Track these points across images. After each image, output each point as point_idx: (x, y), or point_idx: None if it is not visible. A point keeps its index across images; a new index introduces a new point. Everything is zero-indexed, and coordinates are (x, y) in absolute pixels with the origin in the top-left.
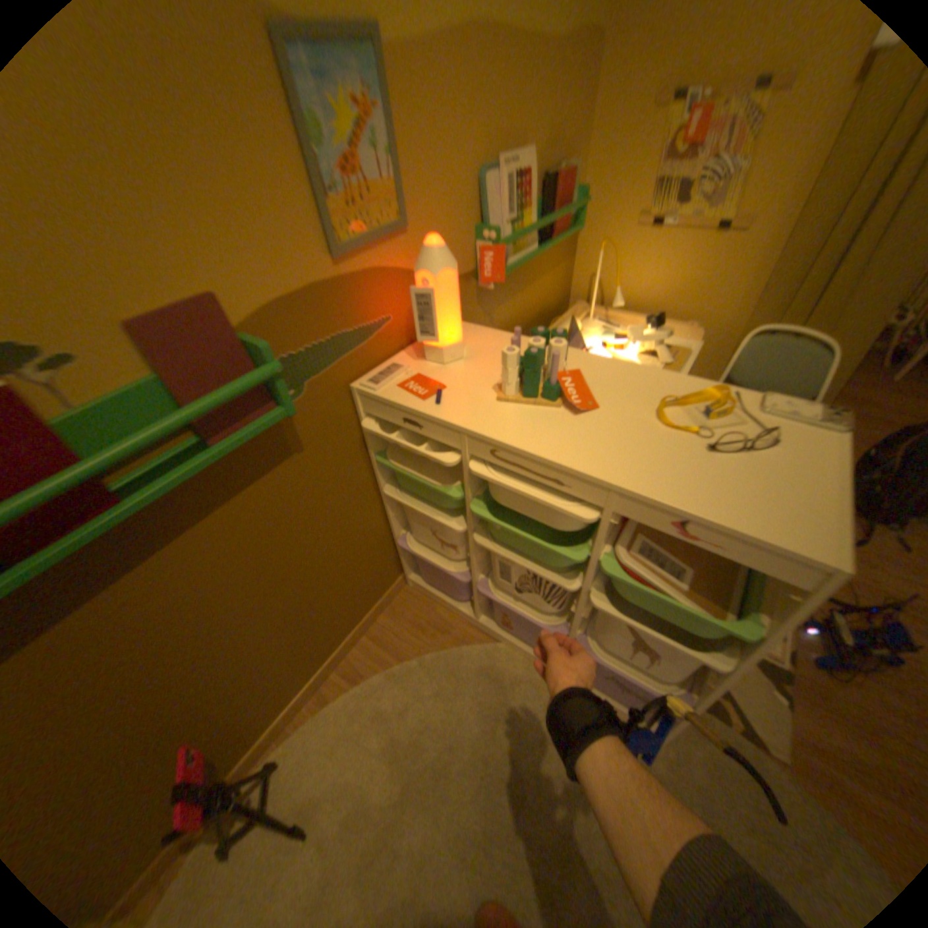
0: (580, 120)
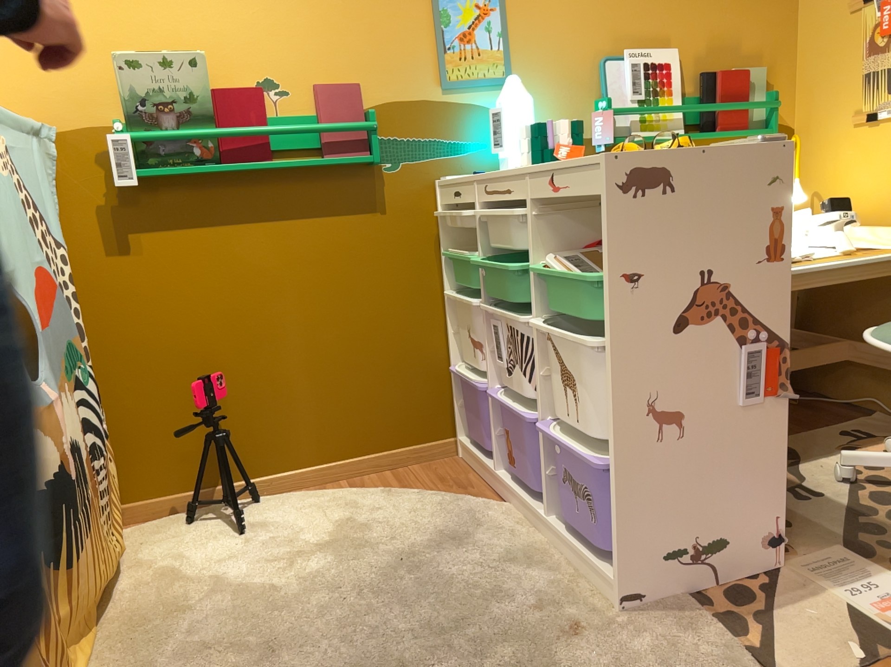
0: (764, 37)
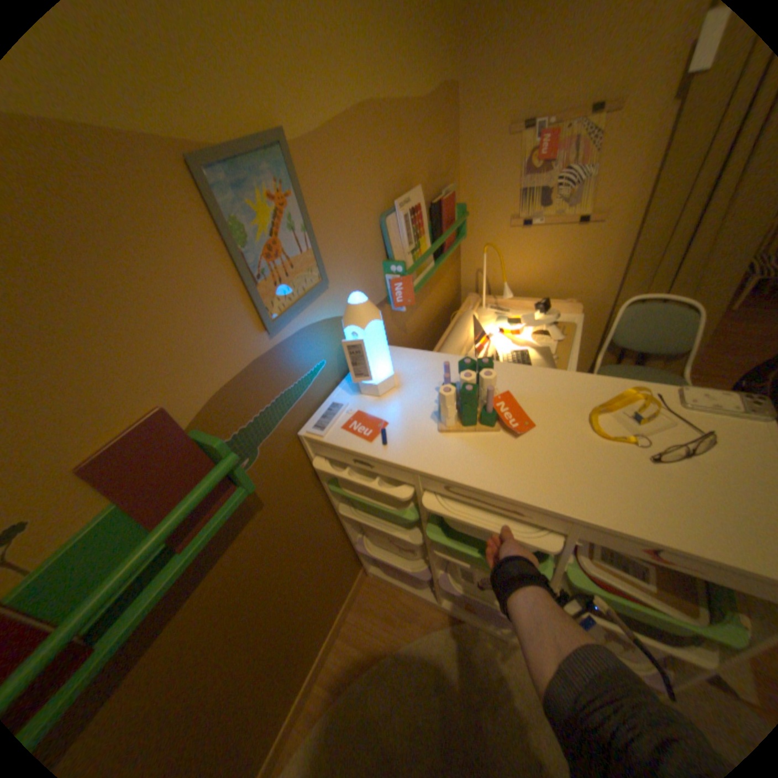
0: (449, 152)
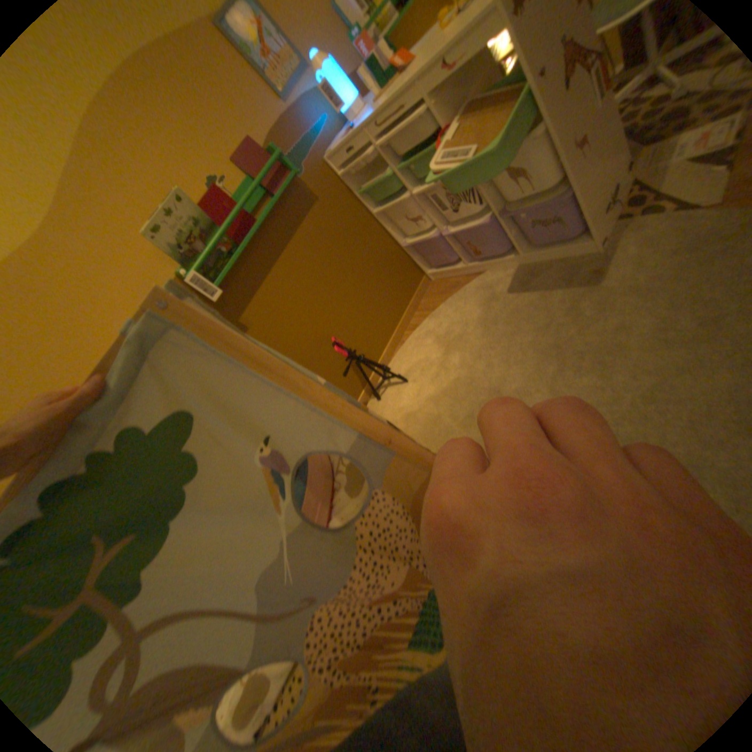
0: None
